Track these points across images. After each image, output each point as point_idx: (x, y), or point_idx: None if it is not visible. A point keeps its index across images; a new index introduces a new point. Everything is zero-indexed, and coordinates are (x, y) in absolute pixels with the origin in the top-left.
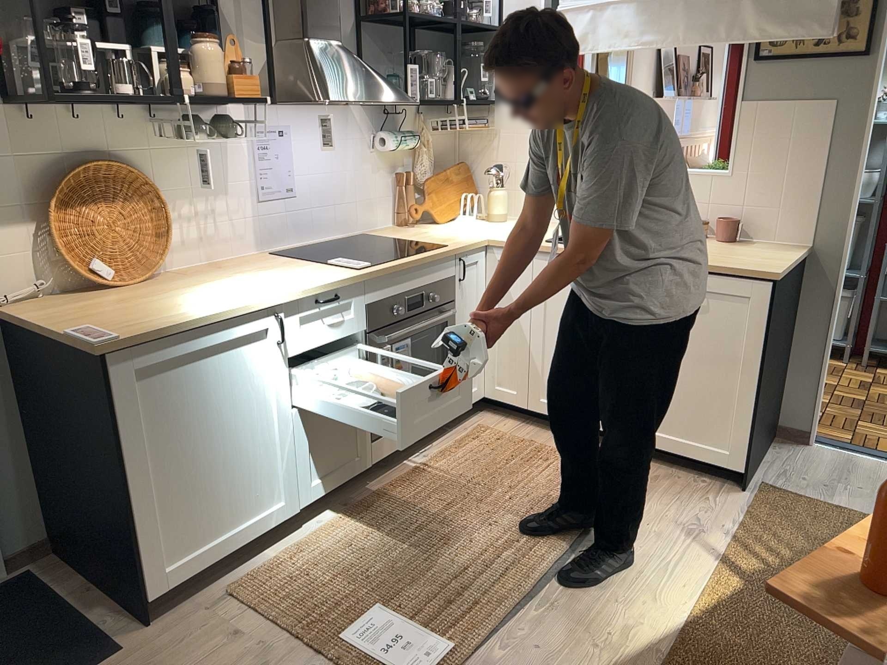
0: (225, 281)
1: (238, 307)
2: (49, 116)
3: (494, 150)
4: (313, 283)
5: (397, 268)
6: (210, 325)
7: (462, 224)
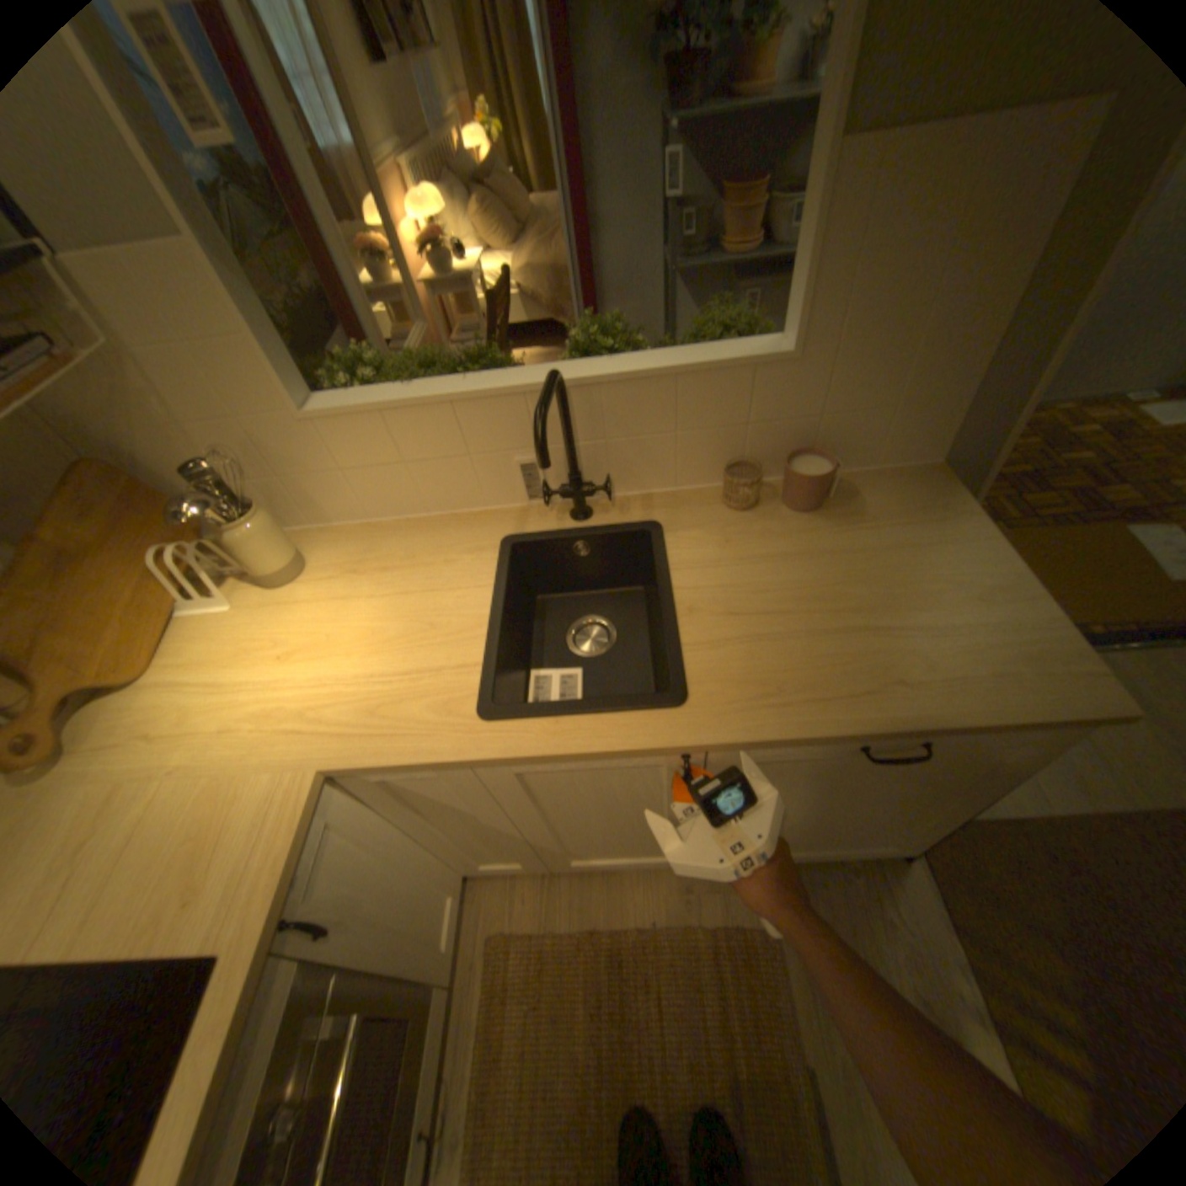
0: None
1: None
2: None
3: (146, 395)
4: None
5: None
6: None
7: (199, 645)
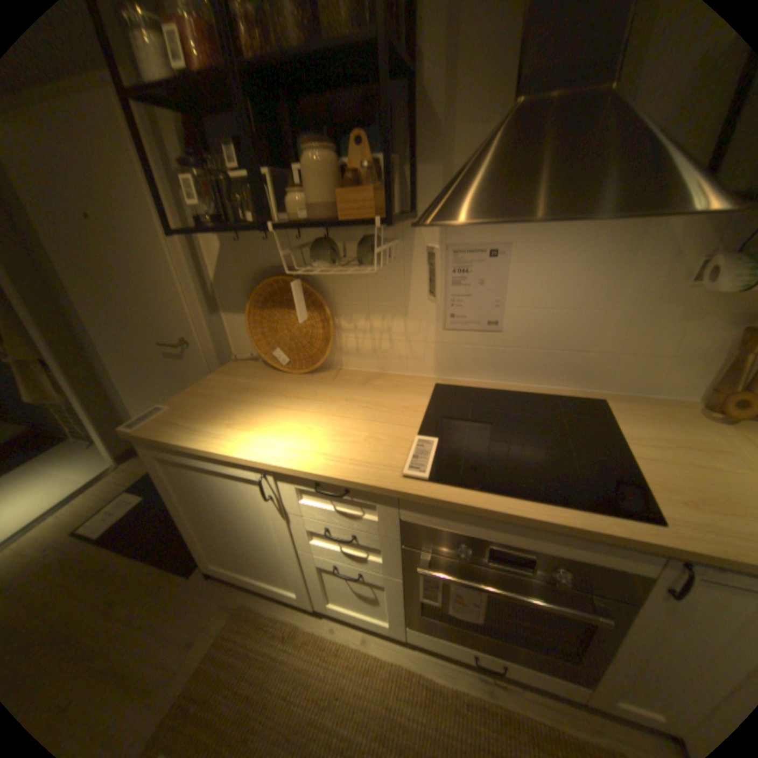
0: (317, 405)
1: (220, 451)
2: (253, 234)
3: None
4: (321, 462)
5: (465, 508)
6: (197, 453)
7: None
